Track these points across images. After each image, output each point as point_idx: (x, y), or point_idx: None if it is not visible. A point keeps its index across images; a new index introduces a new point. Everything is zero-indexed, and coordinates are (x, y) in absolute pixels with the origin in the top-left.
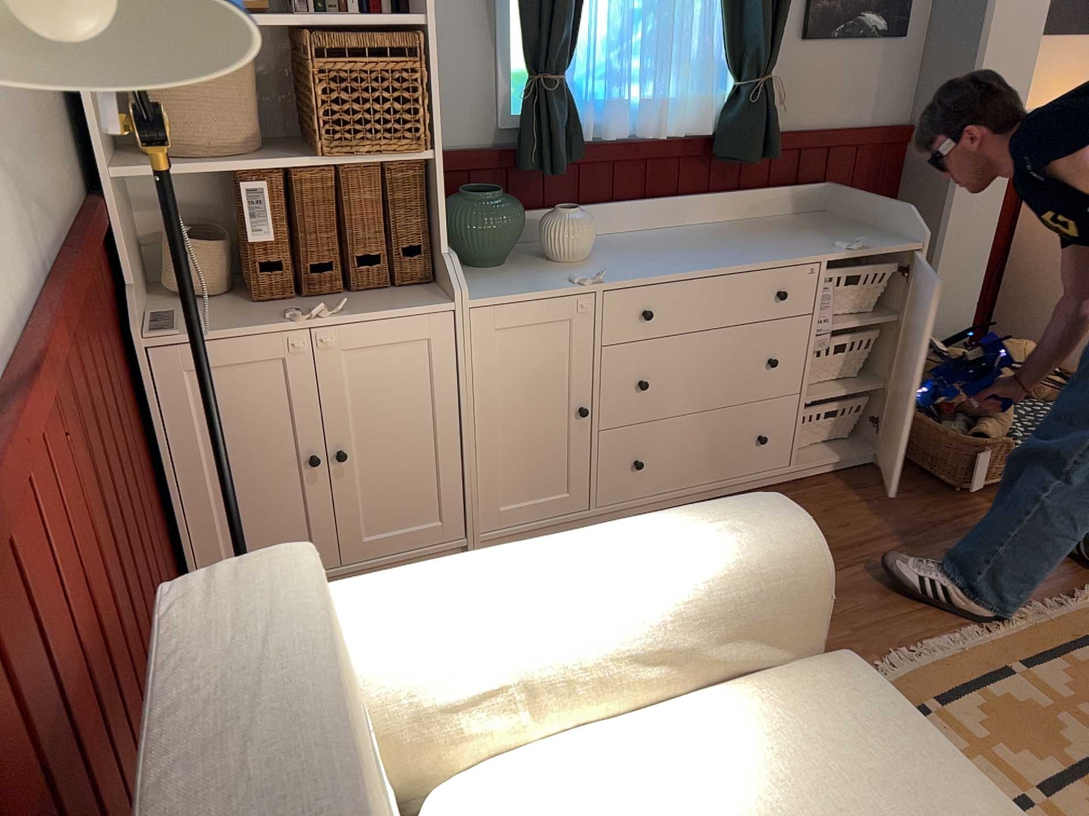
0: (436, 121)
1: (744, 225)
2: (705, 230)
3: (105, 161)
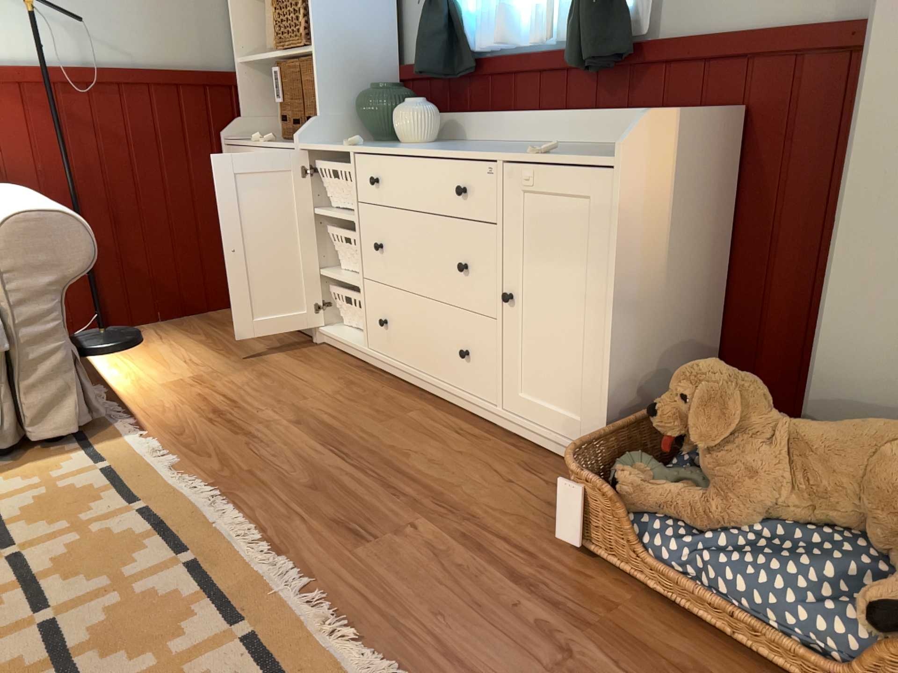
0: (313, 27)
1: (598, 146)
2: (556, 145)
3: (239, 56)
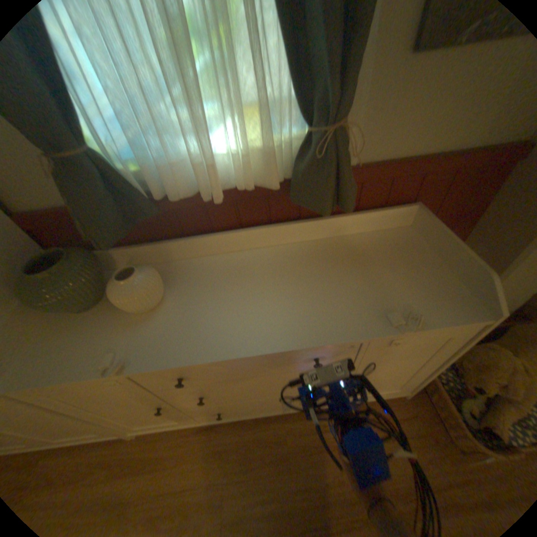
0: None
1: (326, 245)
2: (288, 252)
3: None
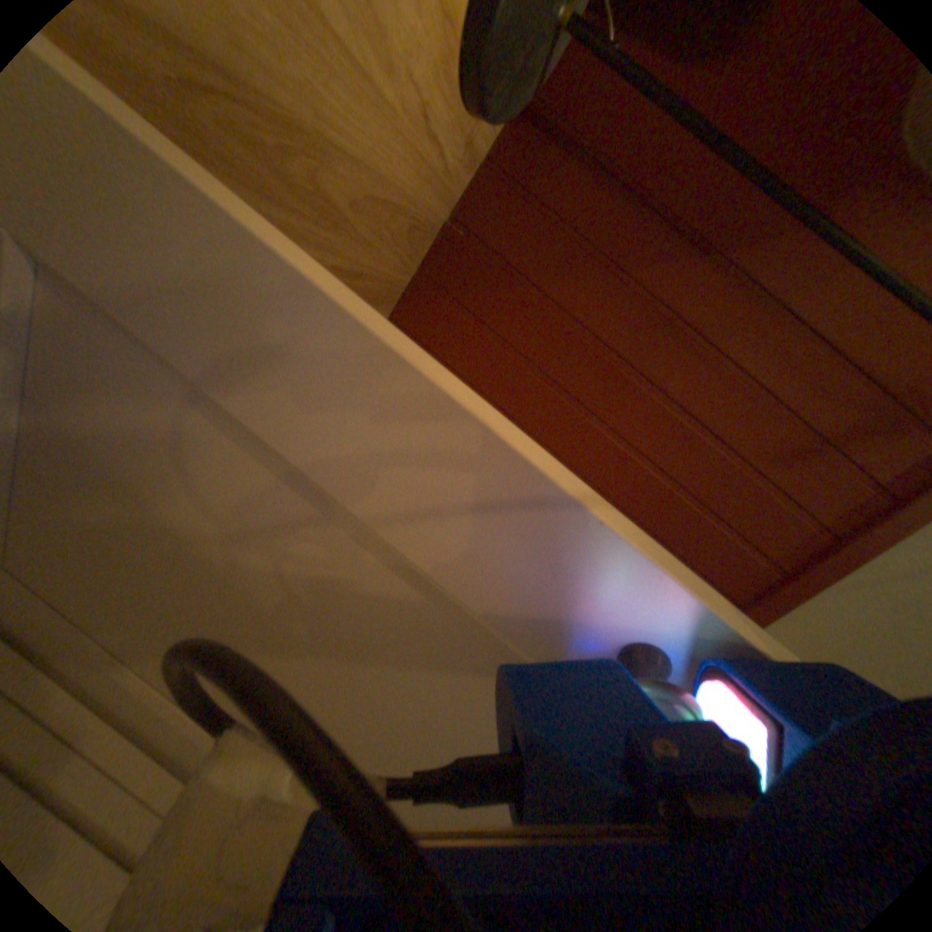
0: None
1: None
2: None
3: None
